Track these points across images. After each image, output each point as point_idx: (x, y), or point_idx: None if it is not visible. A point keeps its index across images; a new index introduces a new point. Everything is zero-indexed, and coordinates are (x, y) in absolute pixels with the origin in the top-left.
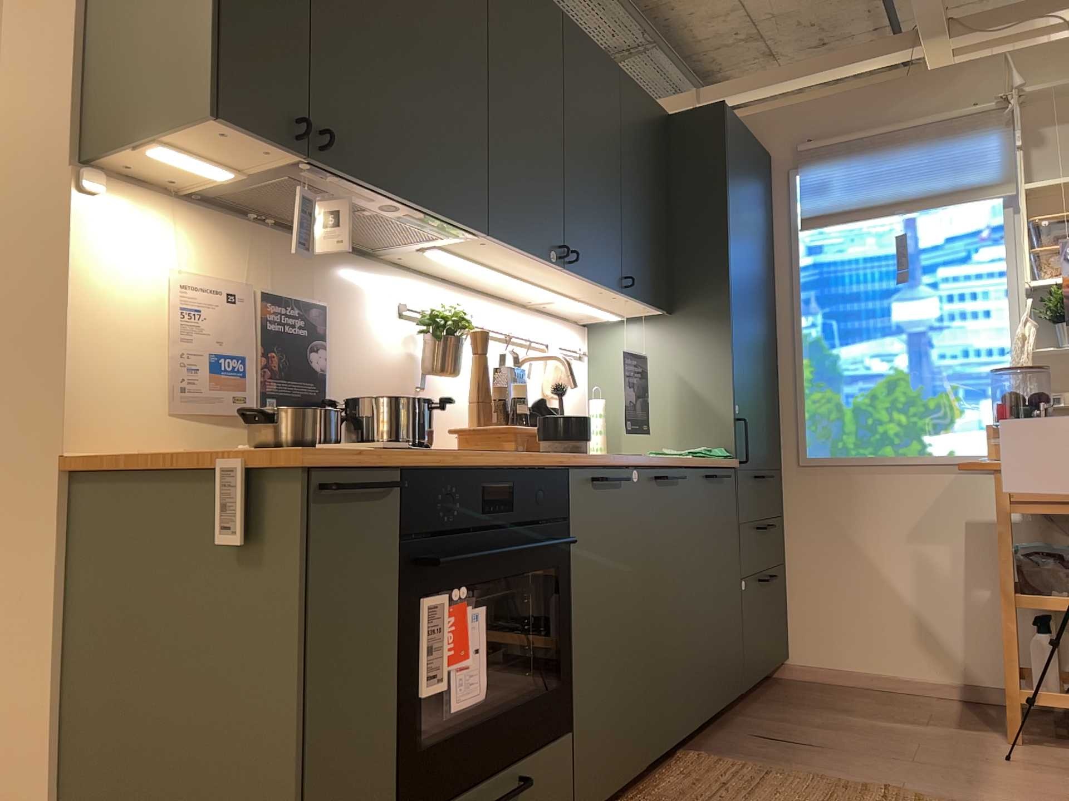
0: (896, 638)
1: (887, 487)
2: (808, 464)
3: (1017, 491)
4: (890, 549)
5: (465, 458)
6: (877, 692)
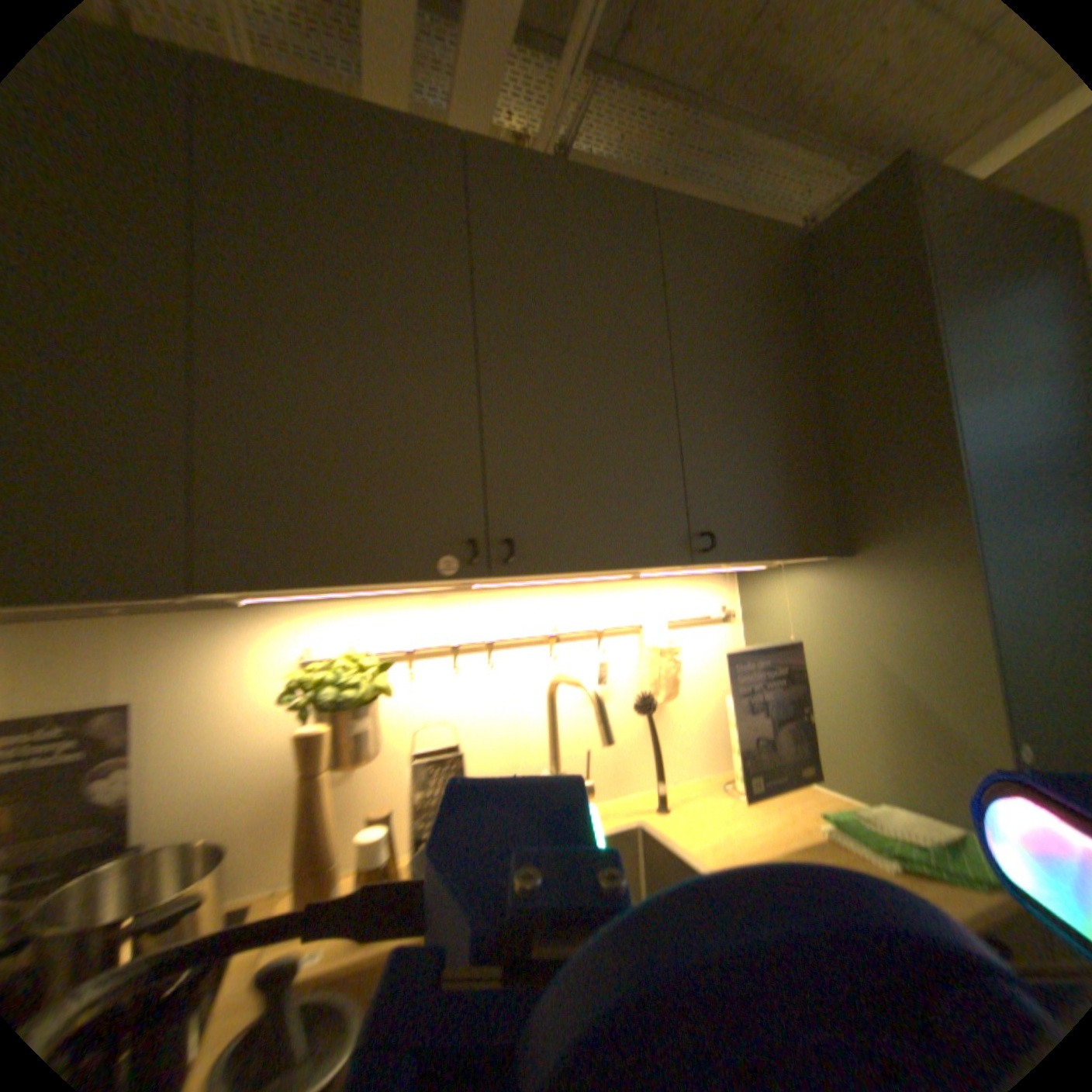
0: None
1: None
2: None
3: None
4: None
5: None
6: None
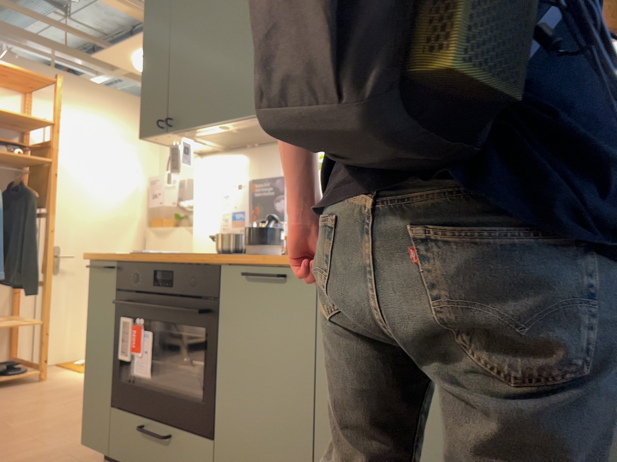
0: None
1: None
2: None
3: None
4: None
5: (152, 257)
6: None
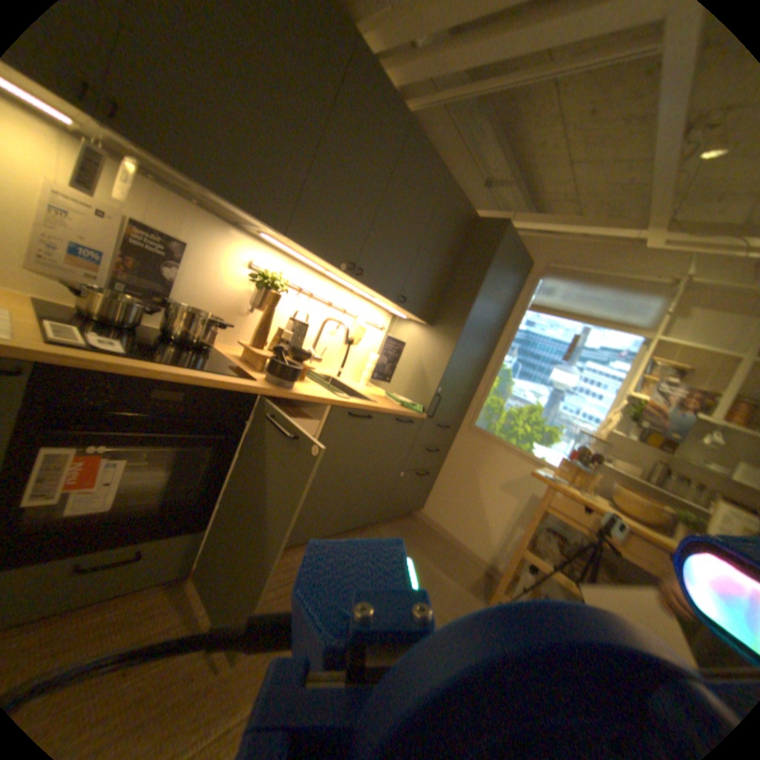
0: (471, 525)
1: (503, 456)
2: (472, 426)
3: (553, 500)
4: (489, 485)
5: (138, 367)
6: (449, 544)
